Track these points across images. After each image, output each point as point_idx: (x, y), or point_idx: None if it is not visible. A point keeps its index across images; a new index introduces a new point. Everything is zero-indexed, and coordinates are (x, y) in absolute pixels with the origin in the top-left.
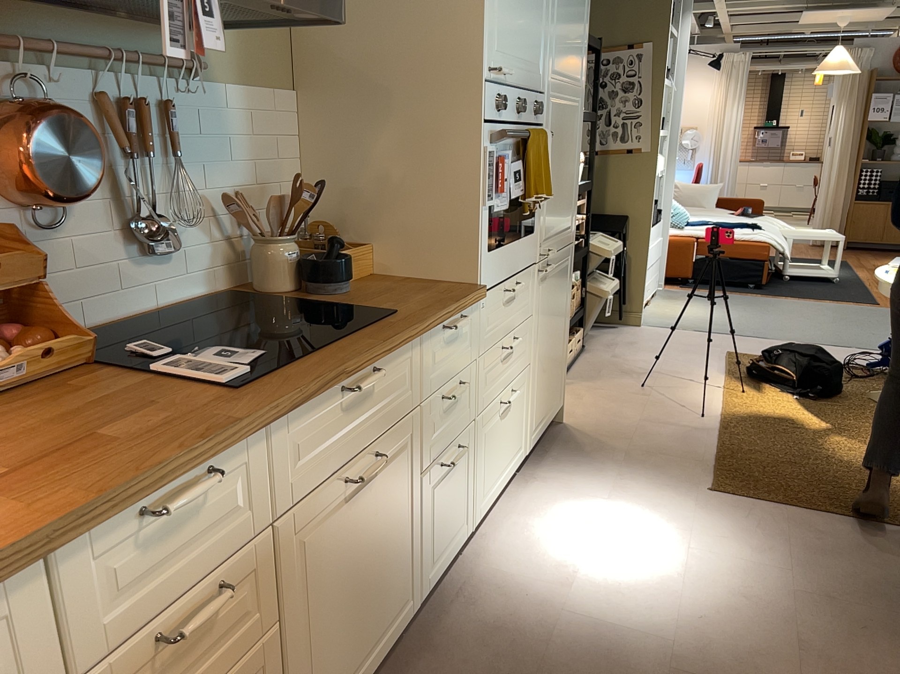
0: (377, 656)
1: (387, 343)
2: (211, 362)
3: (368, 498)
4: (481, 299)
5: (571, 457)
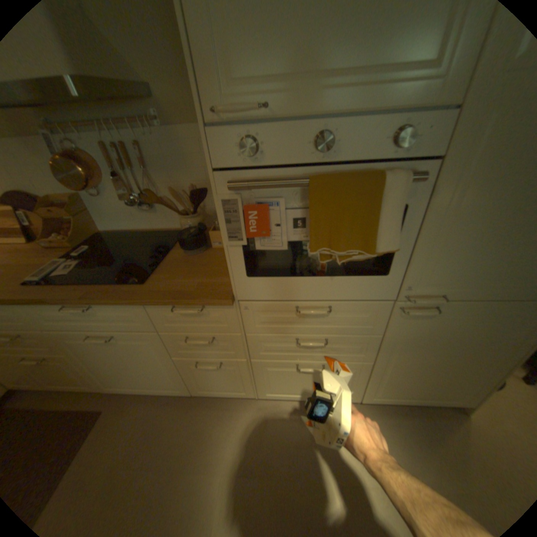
0: (152, 393)
1: (90, 300)
2: (51, 269)
3: (115, 348)
4: (226, 304)
5: (414, 439)
